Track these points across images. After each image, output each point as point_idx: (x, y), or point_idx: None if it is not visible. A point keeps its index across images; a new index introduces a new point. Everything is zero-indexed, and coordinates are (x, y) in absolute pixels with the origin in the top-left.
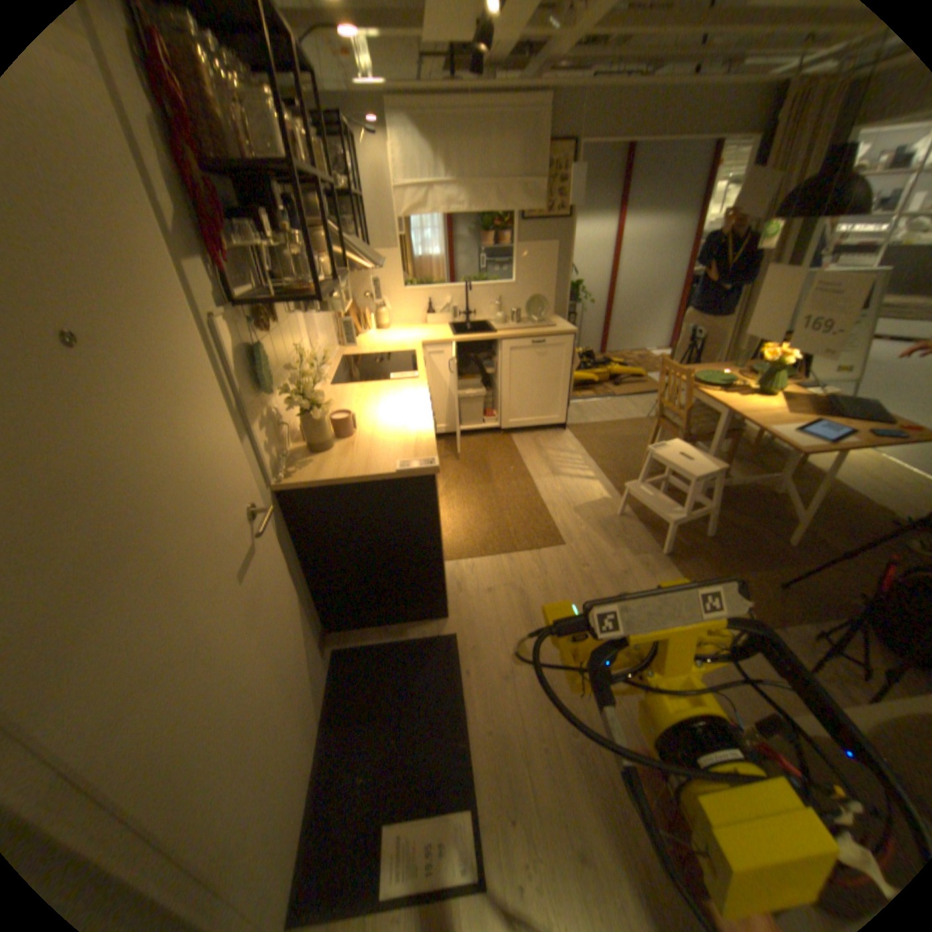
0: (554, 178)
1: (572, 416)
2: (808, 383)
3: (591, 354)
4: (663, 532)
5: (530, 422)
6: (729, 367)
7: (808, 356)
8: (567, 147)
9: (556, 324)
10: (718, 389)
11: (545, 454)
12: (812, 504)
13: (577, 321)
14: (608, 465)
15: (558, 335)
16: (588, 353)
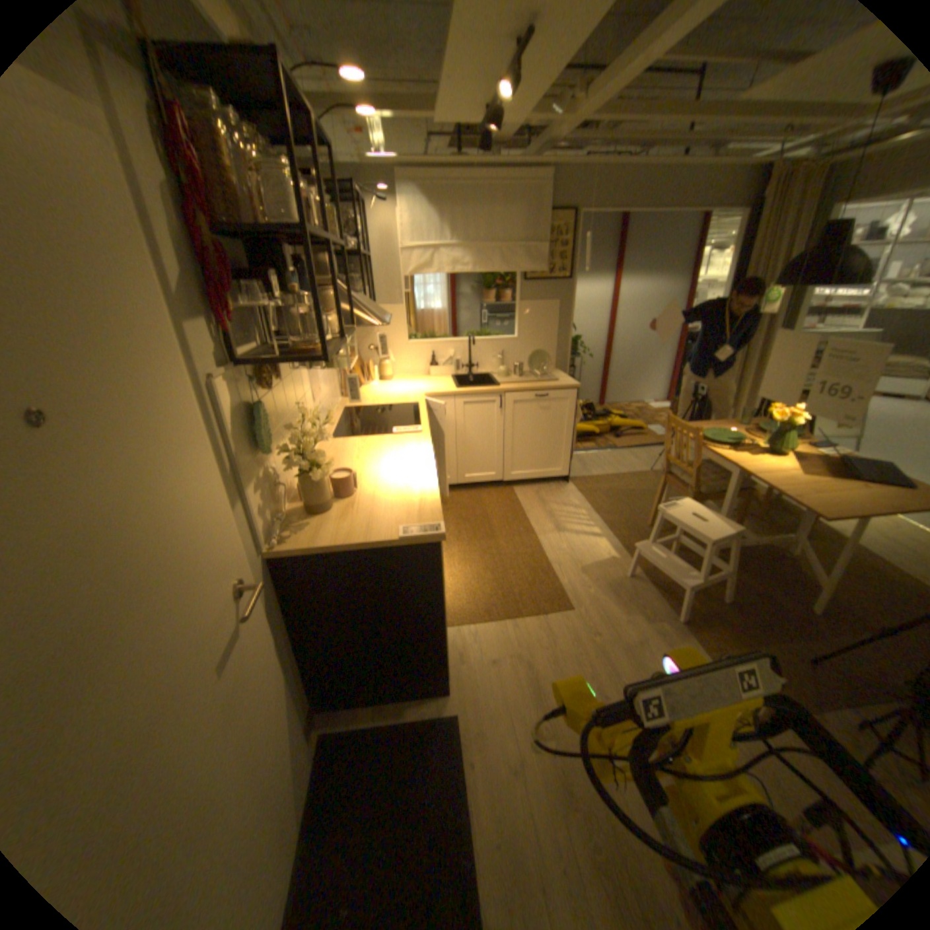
0: (555, 242)
1: (576, 467)
2: (817, 442)
3: (591, 405)
4: (678, 596)
5: (534, 474)
6: (735, 424)
7: (814, 414)
8: (567, 214)
9: (559, 378)
10: (728, 447)
11: (550, 507)
12: (832, 567)
13: (577, 373)
14: (615, 521)
15: (560, 388)
16: (588, 404)
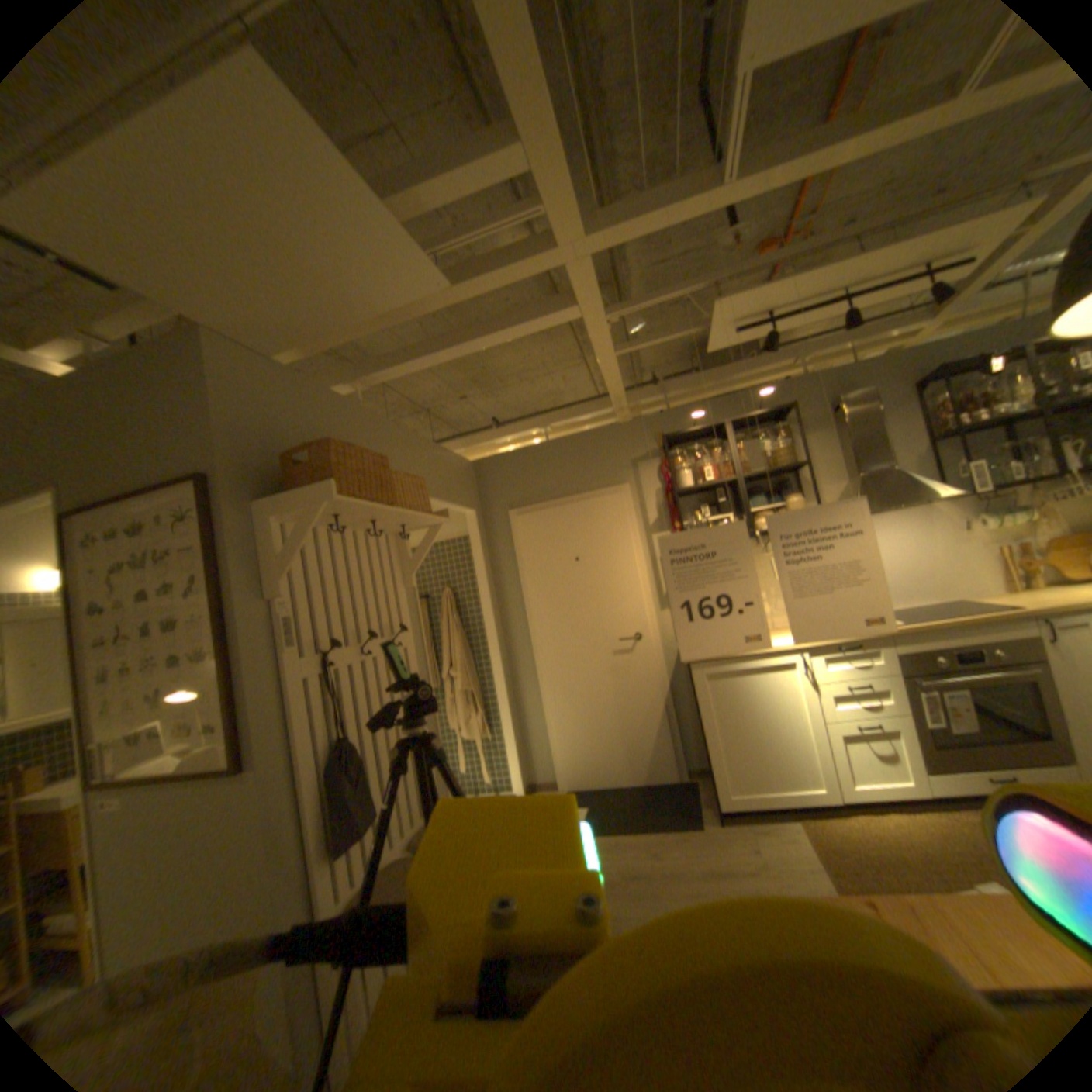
0: None
1: None
2: None
3: None
4: None
5: None
6: None
7: None
8: None
9: None
10: None
11: None
12: None
13: None
14: None
15: None
16: None
